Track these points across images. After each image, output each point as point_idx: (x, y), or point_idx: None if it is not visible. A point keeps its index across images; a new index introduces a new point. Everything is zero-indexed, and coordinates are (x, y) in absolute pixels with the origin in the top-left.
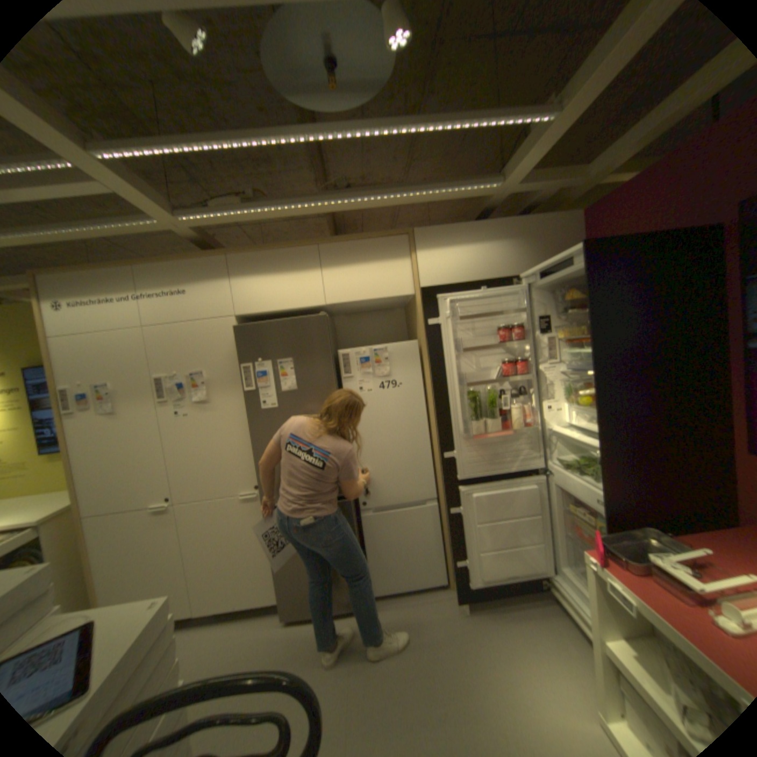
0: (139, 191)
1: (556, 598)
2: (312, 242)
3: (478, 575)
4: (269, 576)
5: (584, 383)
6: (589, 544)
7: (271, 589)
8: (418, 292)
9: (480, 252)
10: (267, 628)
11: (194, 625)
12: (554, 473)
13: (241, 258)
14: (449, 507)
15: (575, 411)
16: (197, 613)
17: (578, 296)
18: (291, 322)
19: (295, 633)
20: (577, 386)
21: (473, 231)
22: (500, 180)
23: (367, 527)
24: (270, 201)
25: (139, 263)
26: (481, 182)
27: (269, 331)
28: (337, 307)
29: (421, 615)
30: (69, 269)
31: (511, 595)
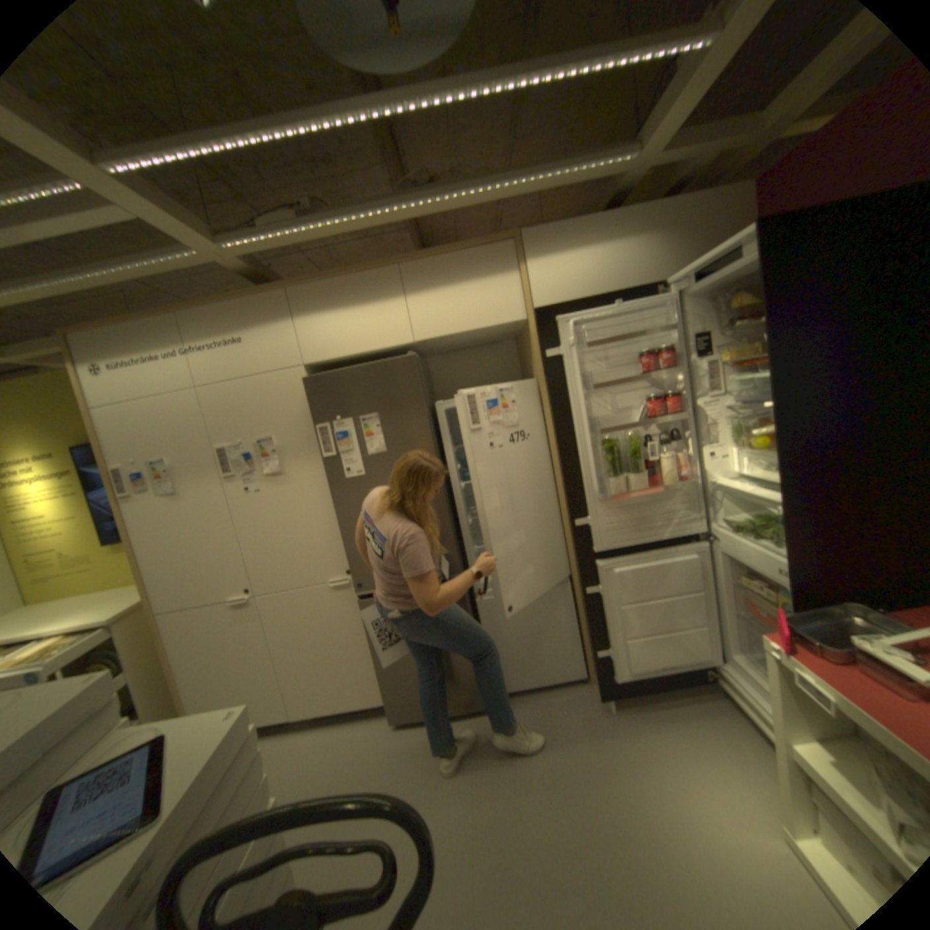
0: (168, 214)
1: (726, 691)
2: (390, 261)
3: (625, 666)
4: (372, 674)
5: (759, 418)
6: (769, 625)
7: (376, 689)
8: (531, 315)
9: (612, 253)
10: (375, 732)
11: (292, 730)
12: (720, 538)
13: (304, 291)
14: (584, 587)
15: (746, 457)
16: (294, 718)
17: (749, 301)
18: (372, 367)
19: (407, 737)
20: (749, 423)
21: (601, 226)
22: (635, 149)
23: (485, 613)
24: (332, 212)
25: (182, 308)
26: (609, 155)
27: (346, 382)
28: (429, 344)
29: (556, 714)
30: (103, 324)
31: (668, 689)
